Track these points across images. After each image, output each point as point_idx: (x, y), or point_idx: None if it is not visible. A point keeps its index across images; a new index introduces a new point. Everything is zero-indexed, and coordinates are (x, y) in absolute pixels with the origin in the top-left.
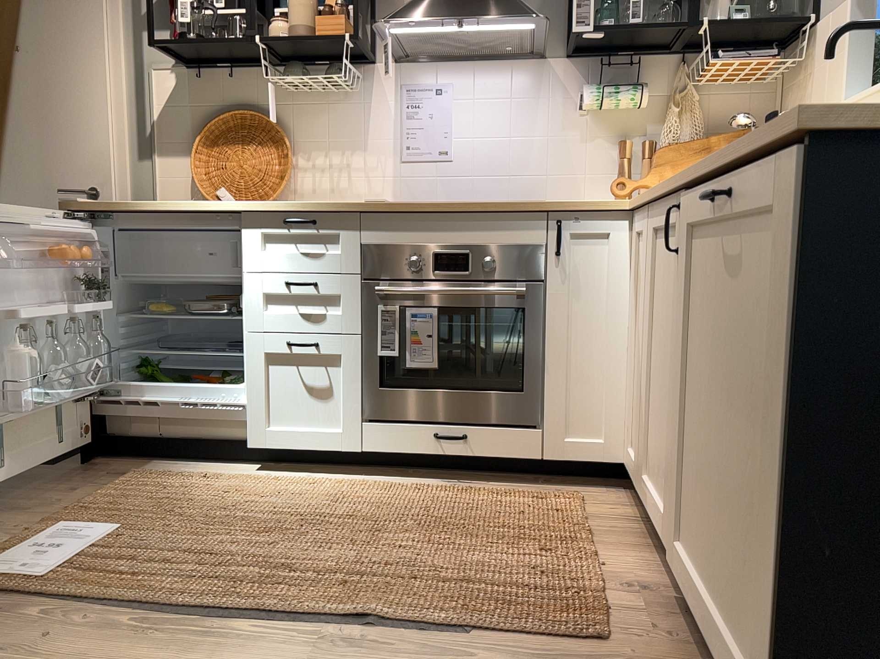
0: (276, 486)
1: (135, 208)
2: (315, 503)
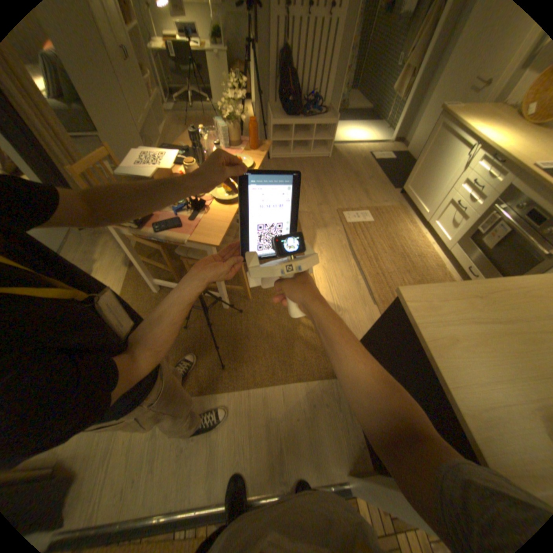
0: (418, 238)
1: (457, 119)
2: (415, 251)
